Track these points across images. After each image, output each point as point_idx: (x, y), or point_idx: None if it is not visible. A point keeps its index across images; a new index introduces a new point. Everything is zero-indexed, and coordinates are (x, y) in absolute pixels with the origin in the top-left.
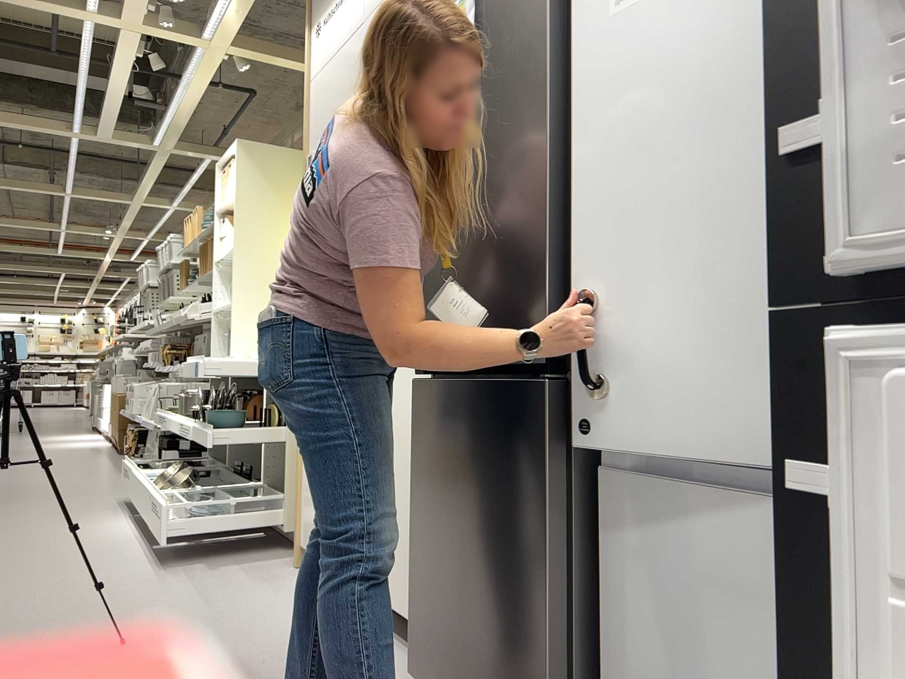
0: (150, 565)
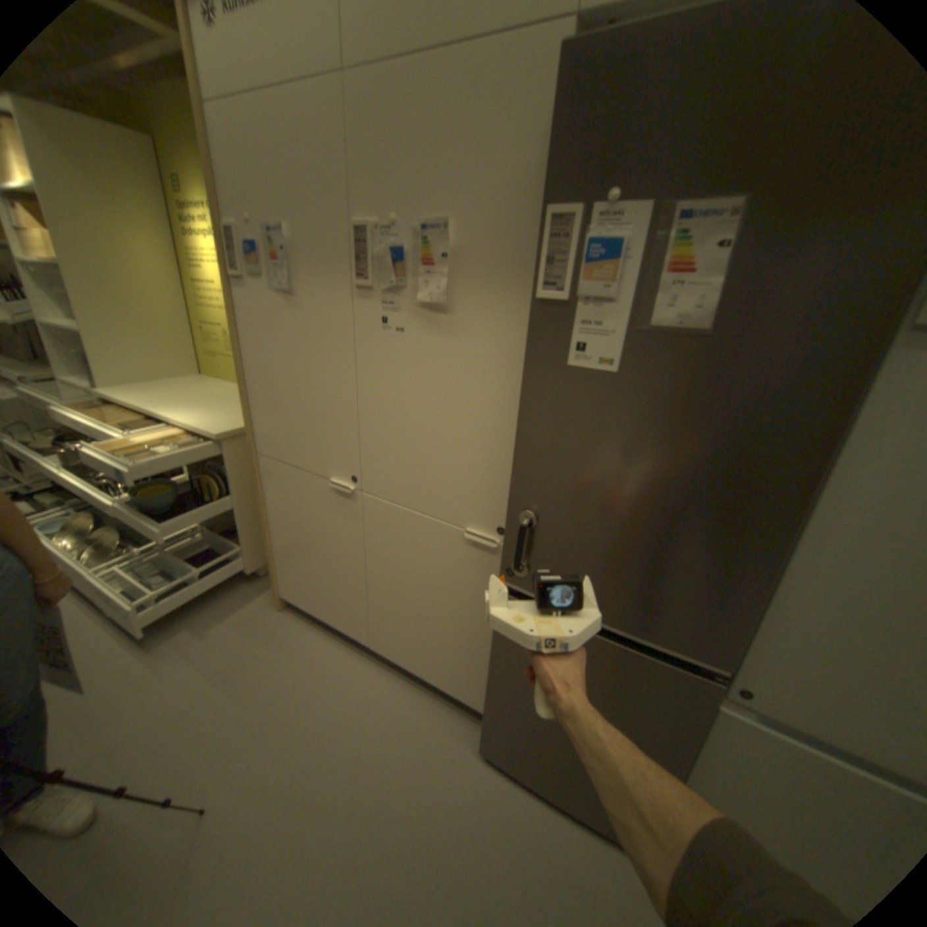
0: (127, 650)
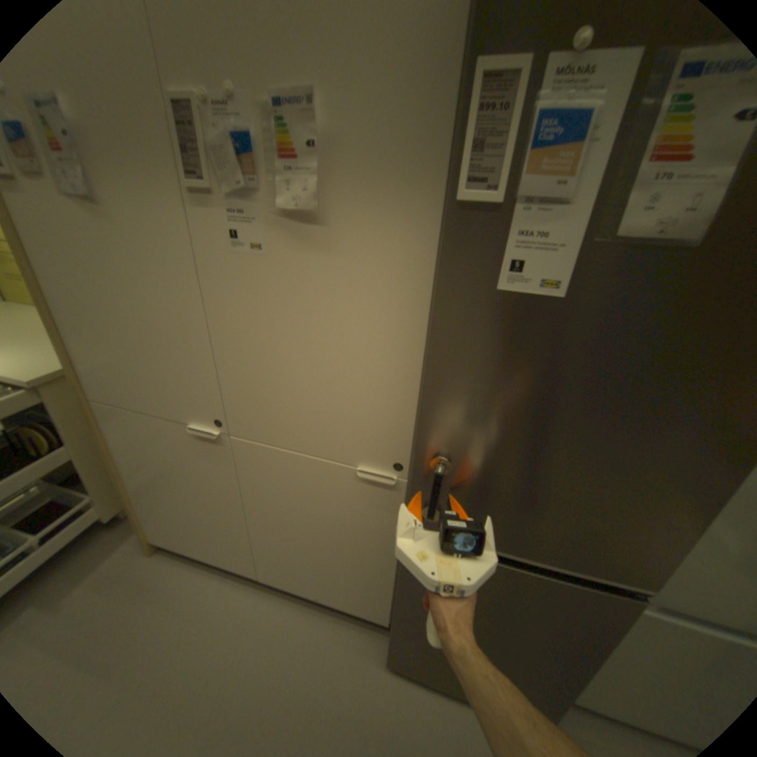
0: None
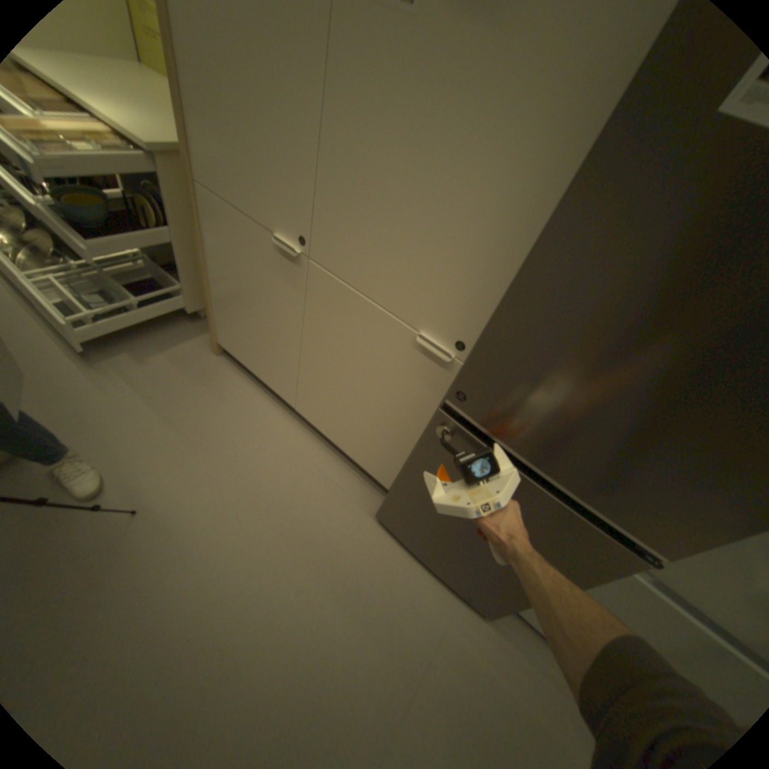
0: (72, 359)
